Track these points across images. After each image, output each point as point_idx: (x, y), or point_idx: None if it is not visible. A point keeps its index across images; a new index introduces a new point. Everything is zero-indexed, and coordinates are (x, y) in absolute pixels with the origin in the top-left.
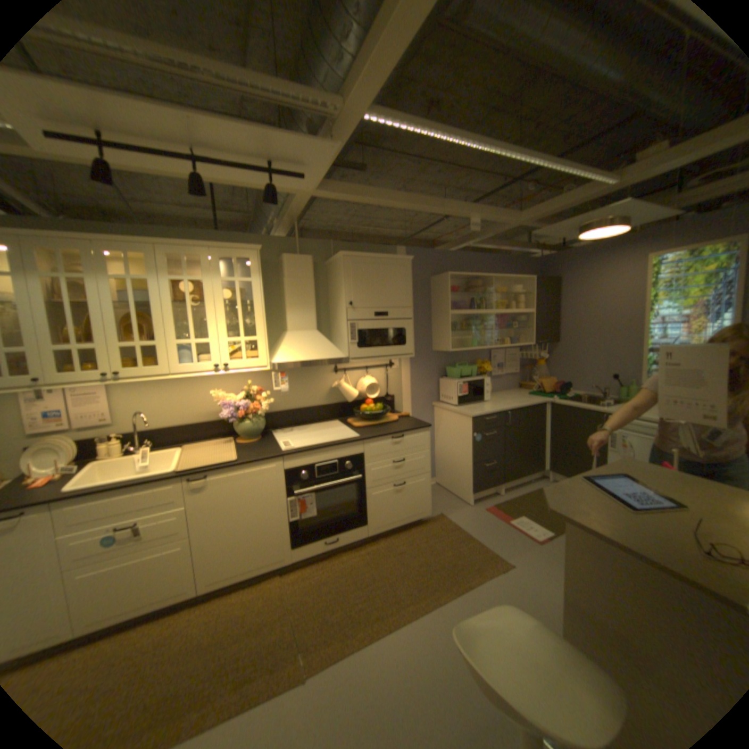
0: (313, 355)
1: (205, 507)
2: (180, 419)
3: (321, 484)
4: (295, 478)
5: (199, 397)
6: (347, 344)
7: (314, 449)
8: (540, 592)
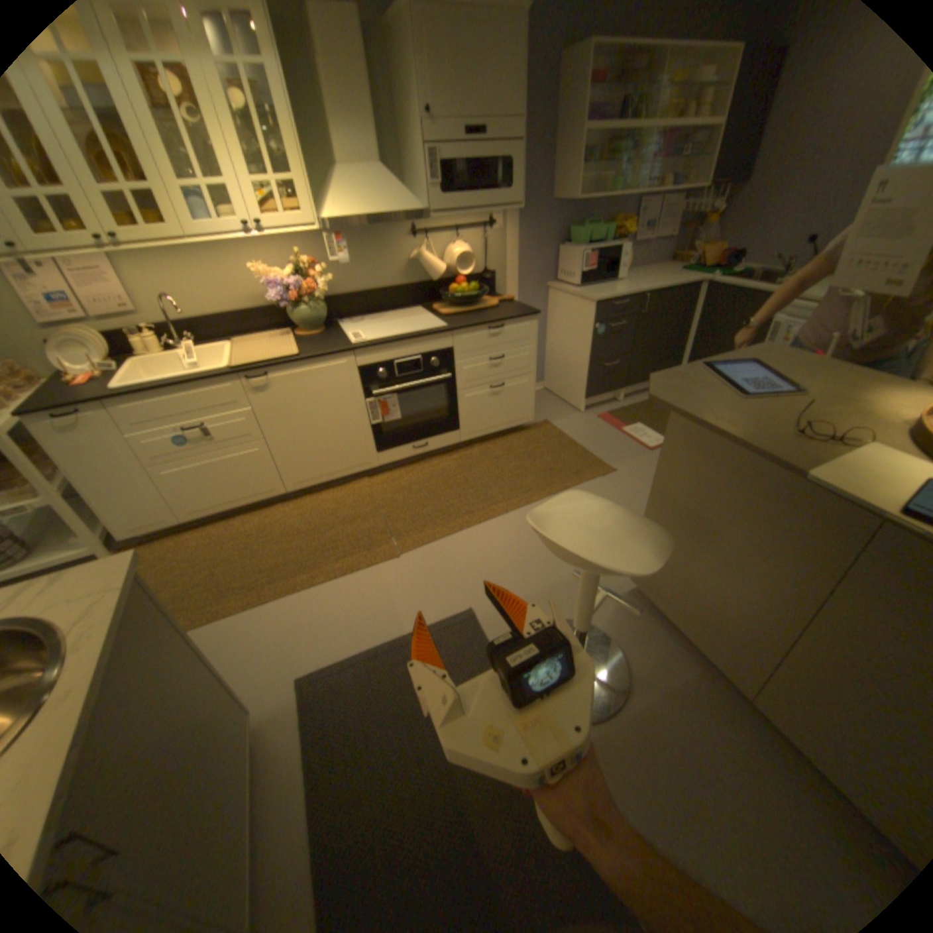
0: (377, 205)
1: (274, 408)
2: (219, 304)
3: (403, 384)
4: (372, 377)
5: (234, 273)
6: (426, 186)
7: (390, 342)
8: (638, 492)
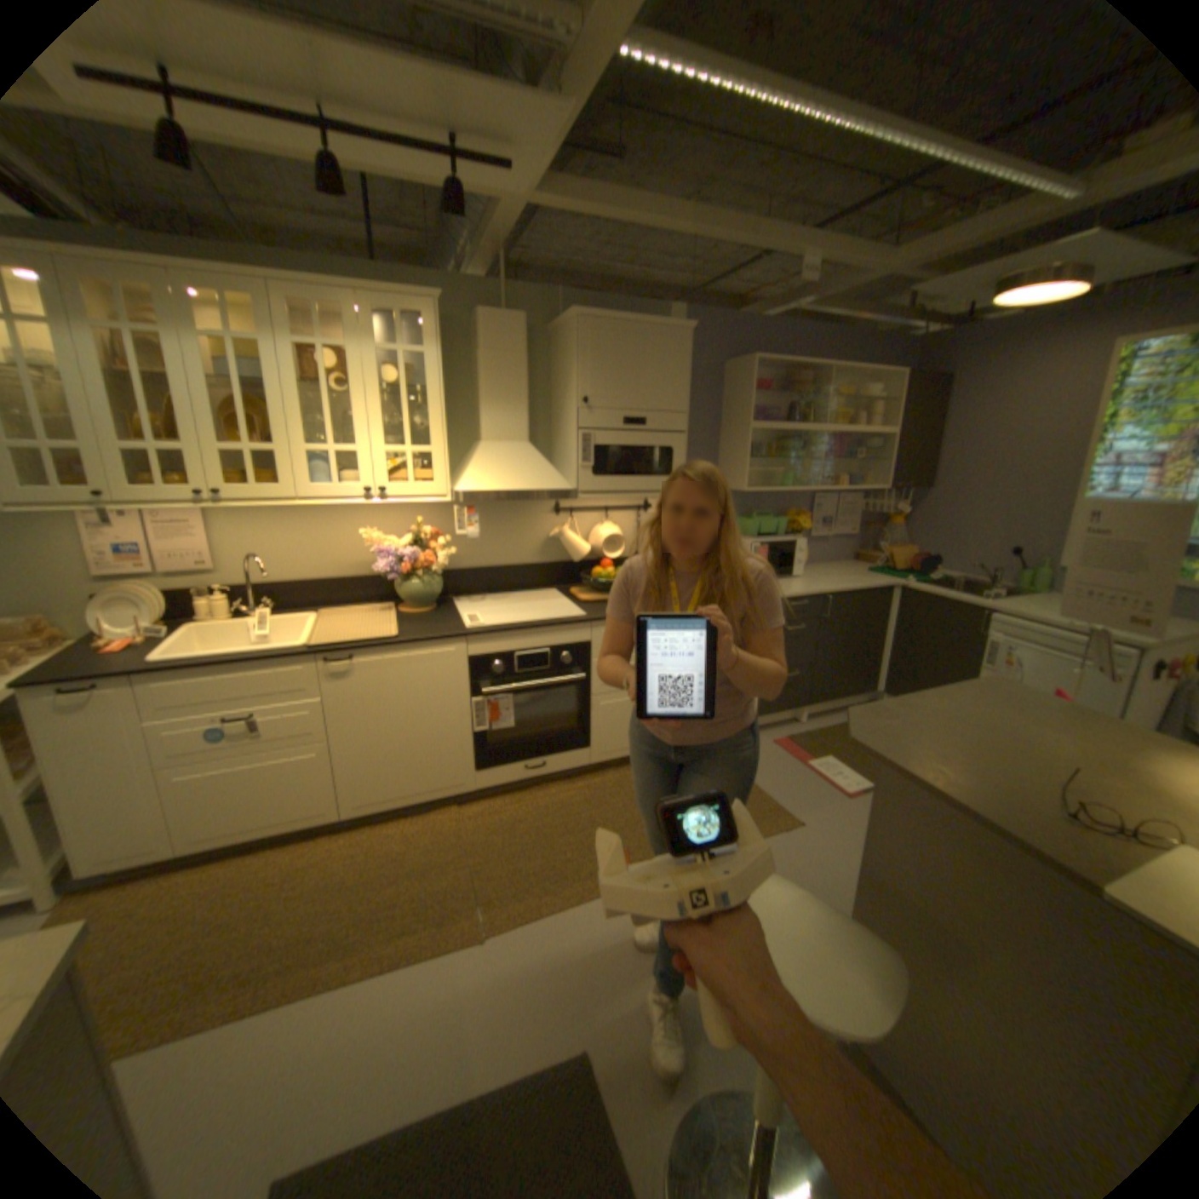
0: (520, 482)
1: (351, 700)
2: (315, 569)
3: (523, 681)
4: (484, 670)
5: (343, 538)
6: (576, 467)
7: (514, 629)
8: (837, 862)
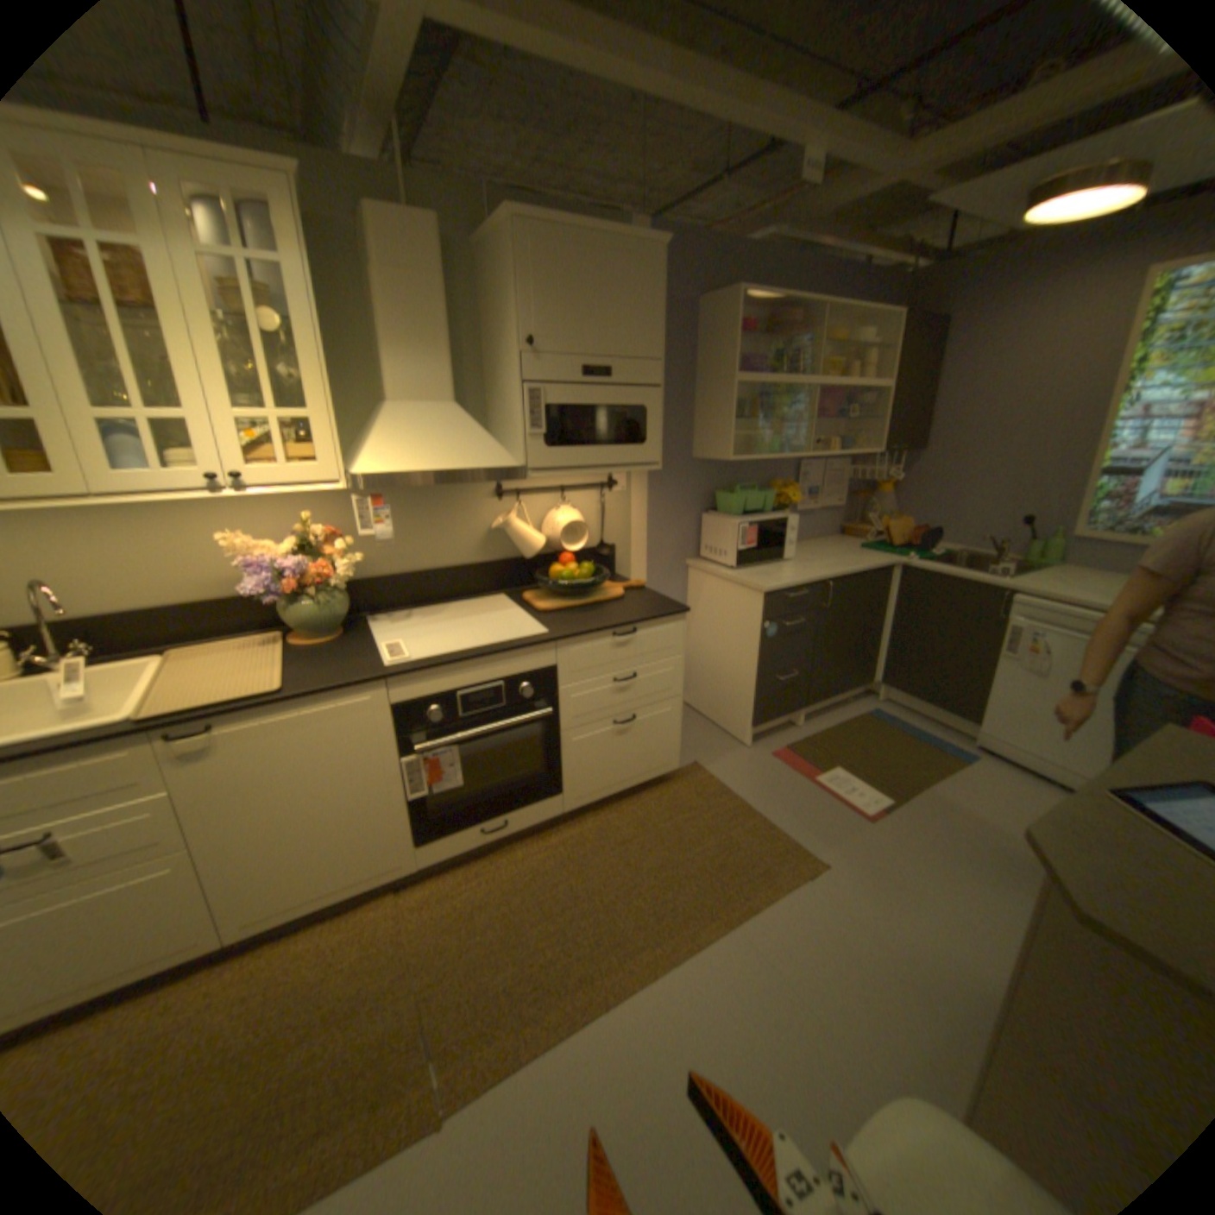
0: (447, 457)
1: (217, 786)
2: (156, 592)
3: (470, 726)
4: (416, 718)
5: (194, 545)
6: (523, 435)
7: (453, 661)
8: (877, 916)
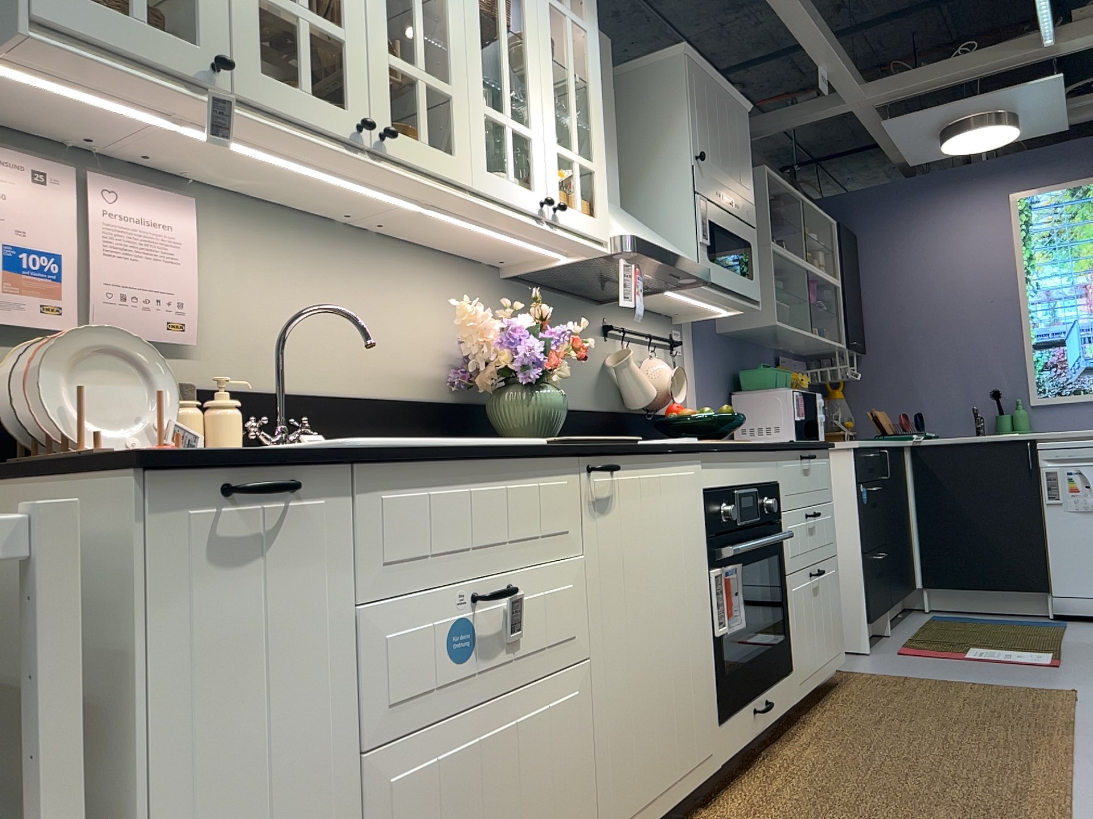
0: (664, 244)
1: (612, 561)
2: (349, 375)
3: (744, 541)
4: (716, 516)
5: (389, 321)
6: (697, 243)
7: (737, 446)
8: None
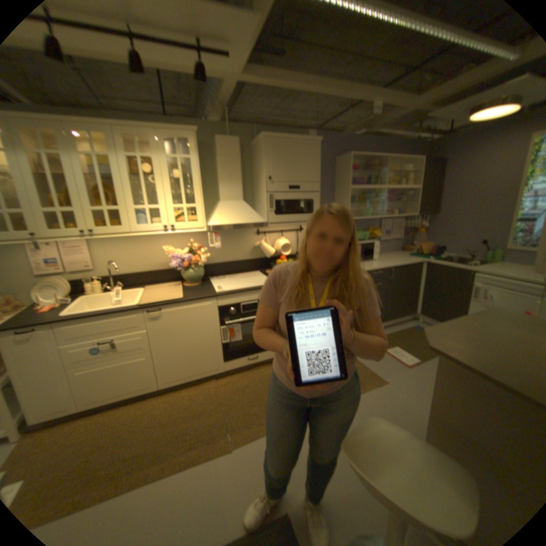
0: (239, 218)
1: (160, 330)
2: (141, 266)
3: (244, 316)
4: (225, 312)
5: (154, 250)
6: (266, 210)
7: (239, 291)
8: (407, 401)
